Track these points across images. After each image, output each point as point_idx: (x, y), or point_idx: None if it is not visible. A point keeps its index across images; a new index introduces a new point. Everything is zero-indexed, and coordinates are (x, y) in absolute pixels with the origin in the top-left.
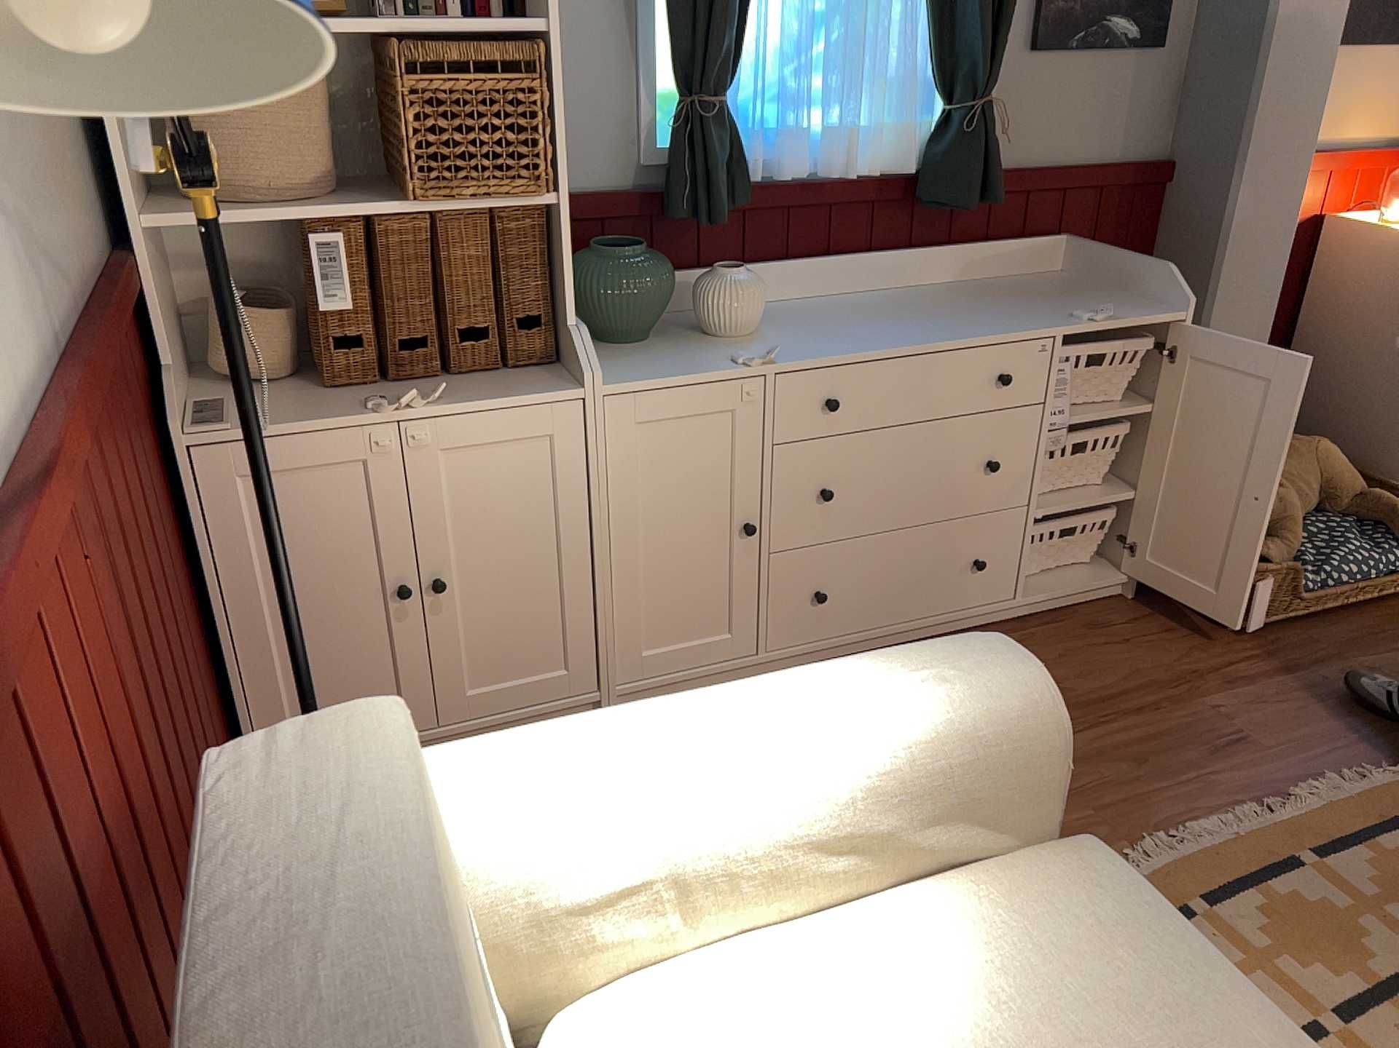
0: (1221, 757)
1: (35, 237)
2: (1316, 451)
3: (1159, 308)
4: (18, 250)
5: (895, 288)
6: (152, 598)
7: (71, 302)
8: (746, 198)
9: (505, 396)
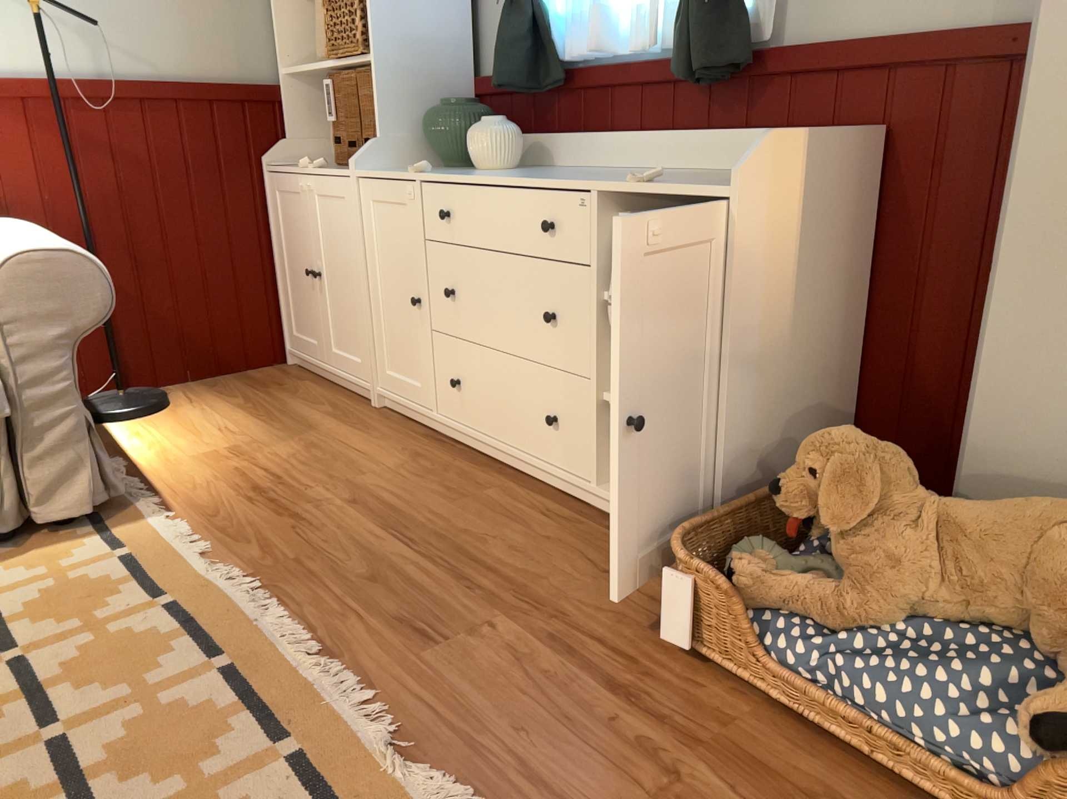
0: (394, 625)
1: (124, 45)
2: (1062, 526)
3: (731, 185)
4: (91, 42)
5: (672, 170)
6: (166, 202)
7: (162, 78)
8: (559, 77)
9: (337, 173)
